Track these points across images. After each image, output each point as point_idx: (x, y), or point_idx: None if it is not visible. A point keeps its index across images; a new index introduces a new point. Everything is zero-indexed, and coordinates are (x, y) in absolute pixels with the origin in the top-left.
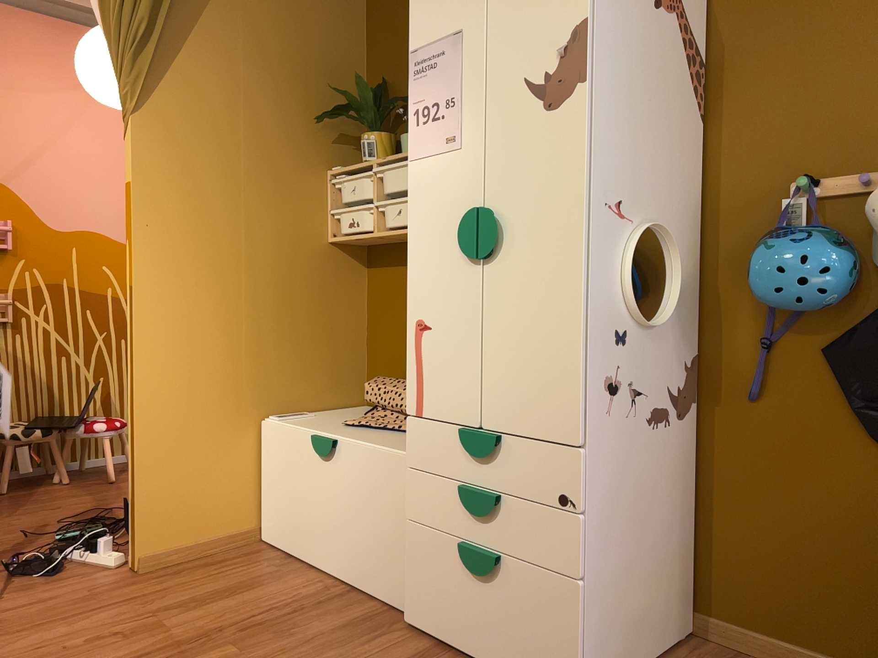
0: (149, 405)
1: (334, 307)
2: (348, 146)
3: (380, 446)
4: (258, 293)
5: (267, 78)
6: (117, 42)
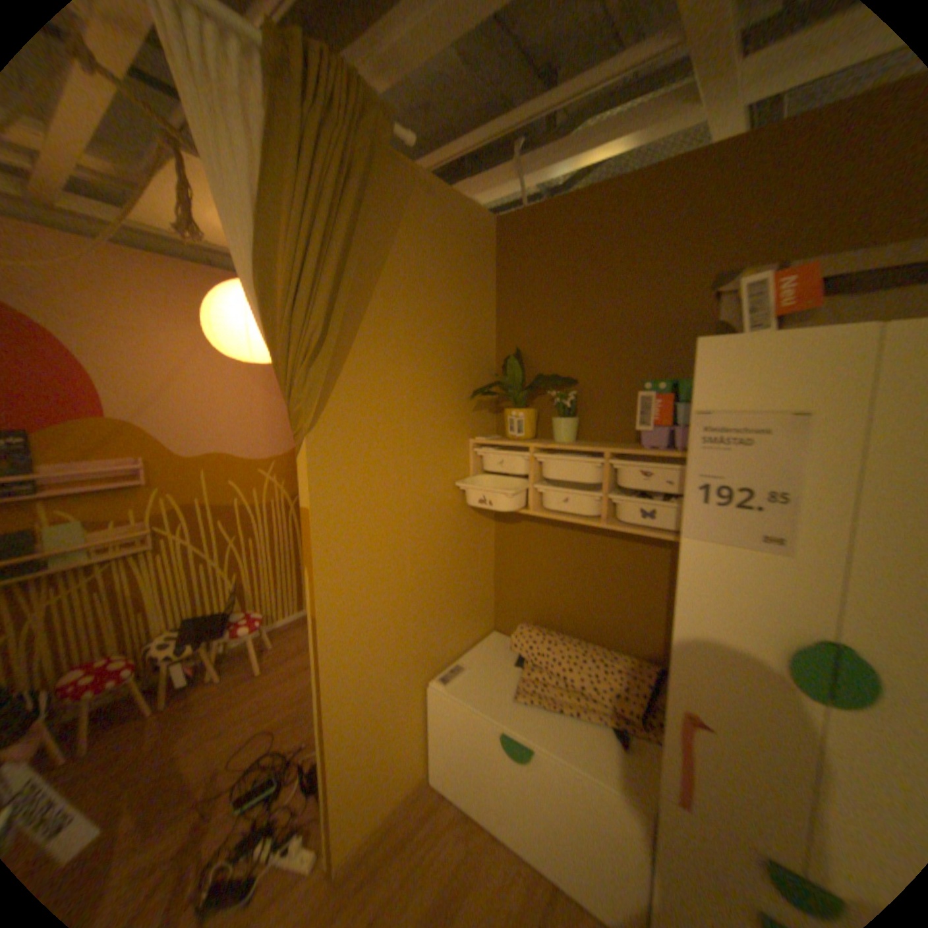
0: (337, 725)
1: (473, 558)
2: (482, 411)
3: (592, 773)
4: (421, 573)
5: (423, 361)
6: (278, 346)
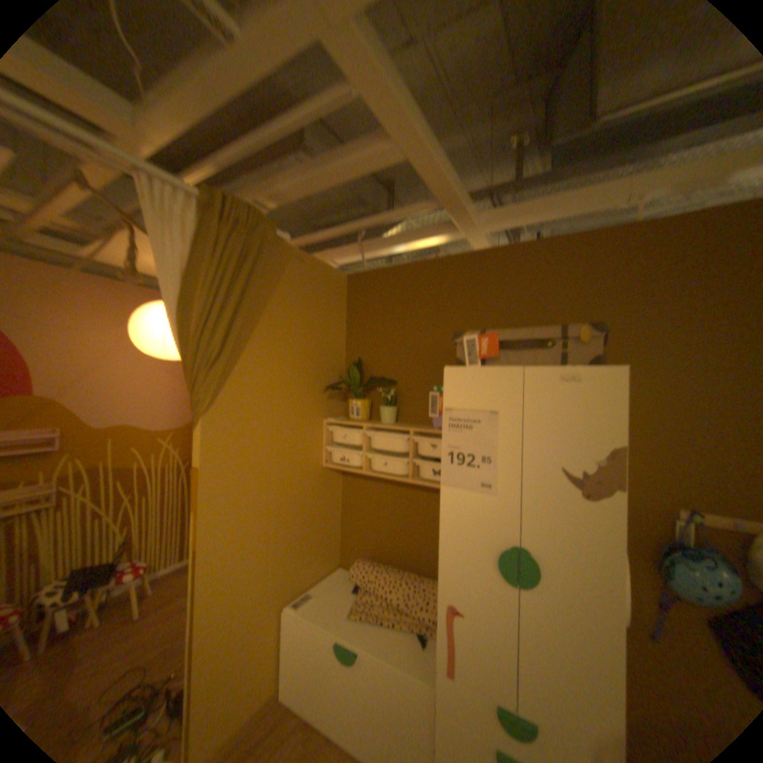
0: (205, 643)
1: (324, 509)
2: (334, 401)
3: (397, 668)
4: (282, 520)
5: (292, 367)
6: (189, 358)
